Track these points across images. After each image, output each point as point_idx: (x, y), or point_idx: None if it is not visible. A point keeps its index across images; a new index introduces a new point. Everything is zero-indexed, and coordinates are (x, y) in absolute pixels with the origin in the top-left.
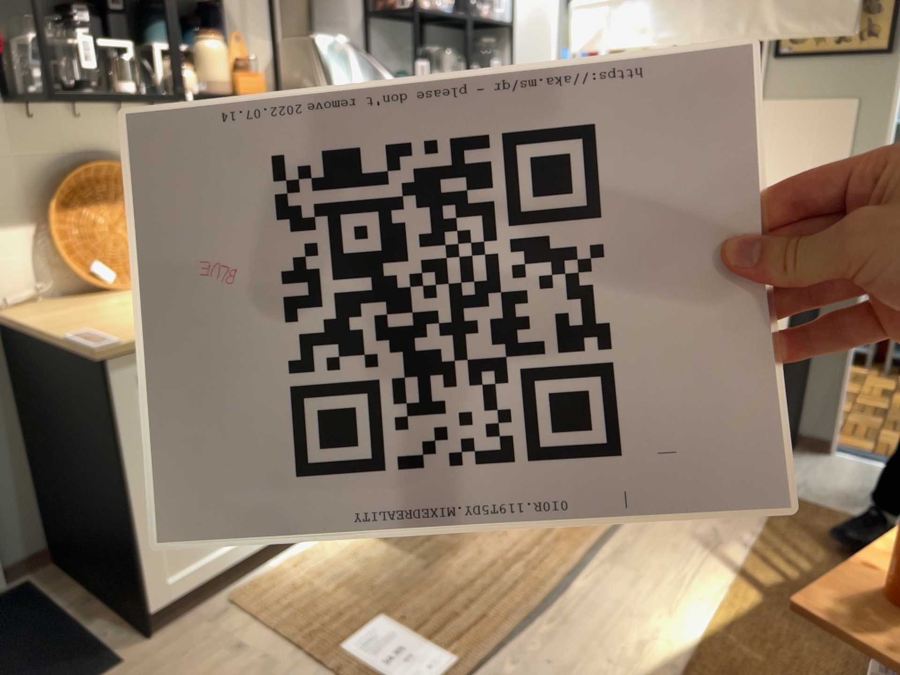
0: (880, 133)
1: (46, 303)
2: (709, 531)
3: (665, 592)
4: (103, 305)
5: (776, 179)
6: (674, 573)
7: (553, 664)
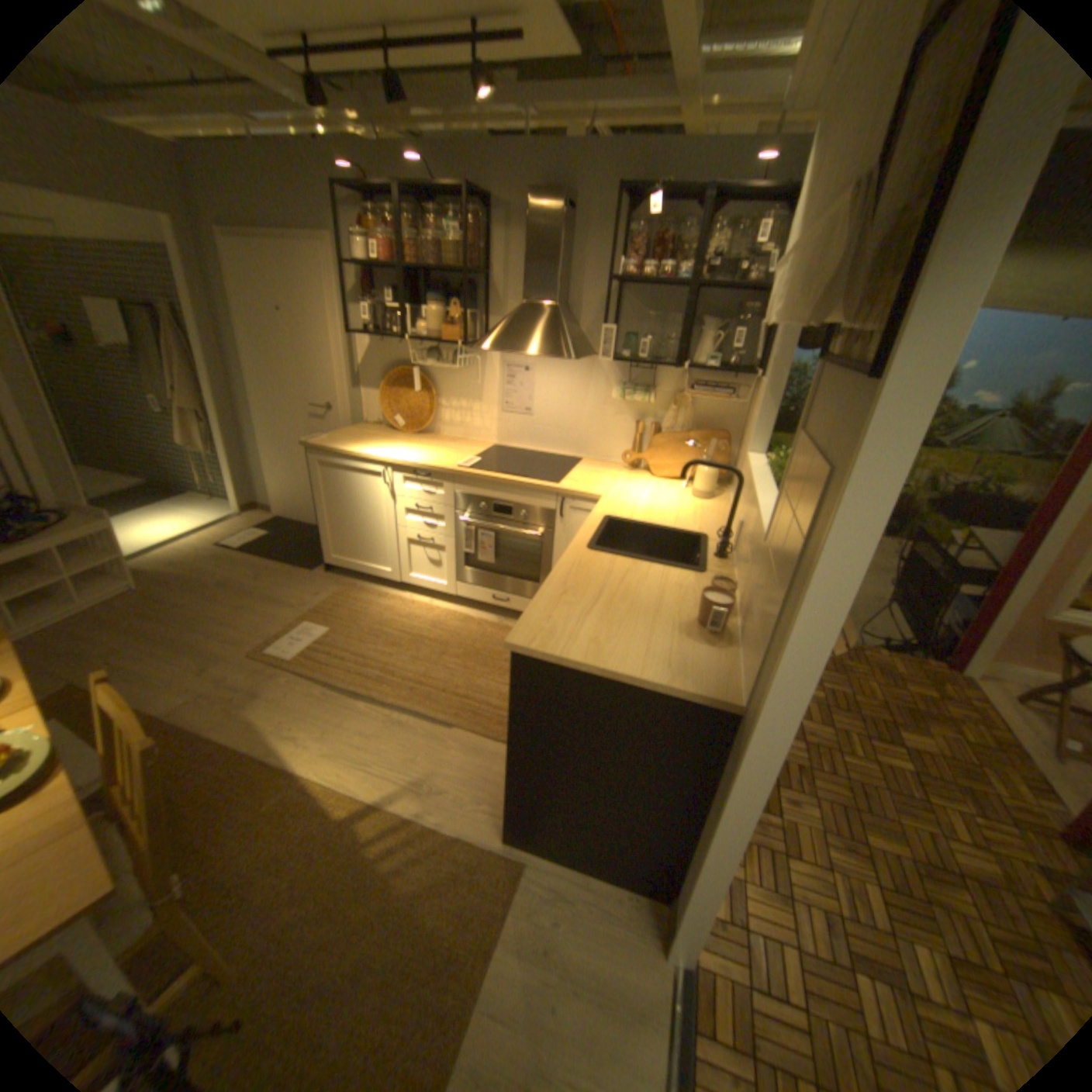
0: (818, 557)
1: (377, 426)
2: (438, 786)
3: (350, 751)
4: (376, 433)
5: (768, 563)
6: (374, 758)
7: (284, 697)
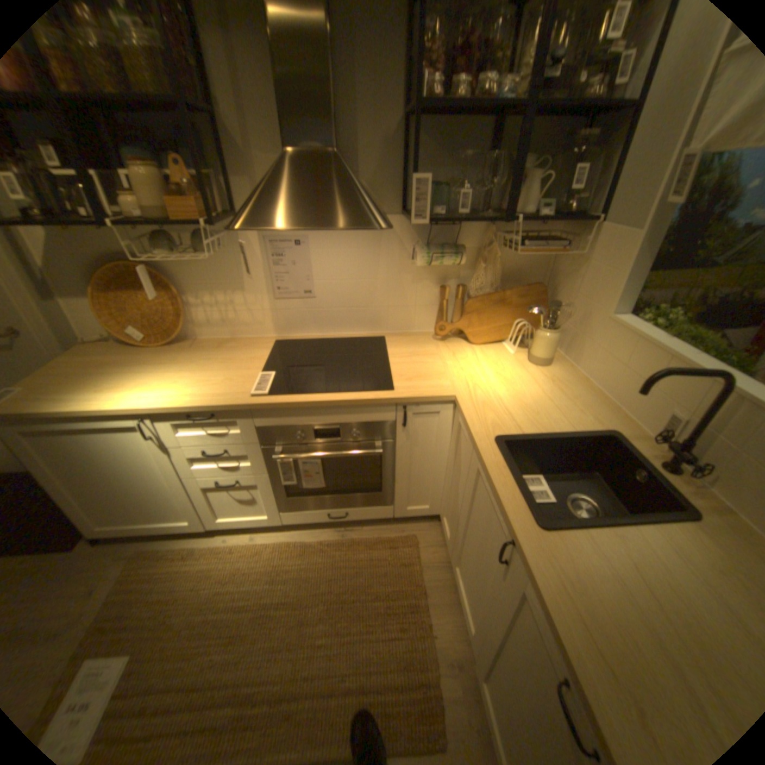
0: None
1: (104, 344)
2: None
3: None
4: (106, 358)
5: None
6: None
7: None
